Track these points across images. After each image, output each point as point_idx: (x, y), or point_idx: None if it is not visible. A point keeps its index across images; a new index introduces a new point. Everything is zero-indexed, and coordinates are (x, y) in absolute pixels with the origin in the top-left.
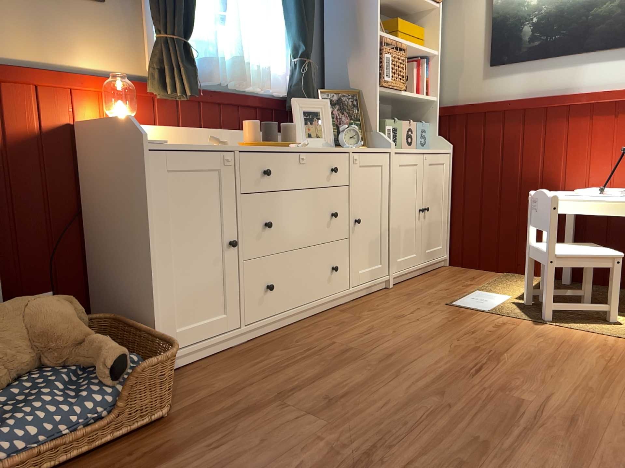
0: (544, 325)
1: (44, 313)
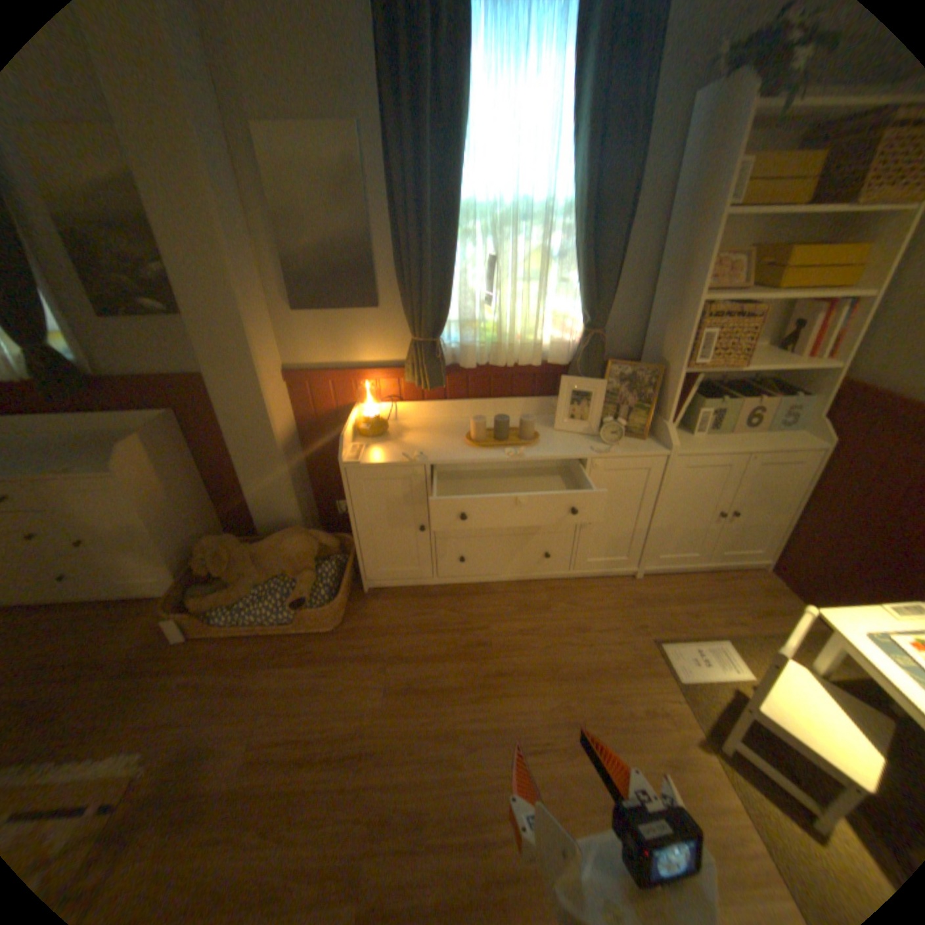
0: (710, 756)
1: (290, 549)
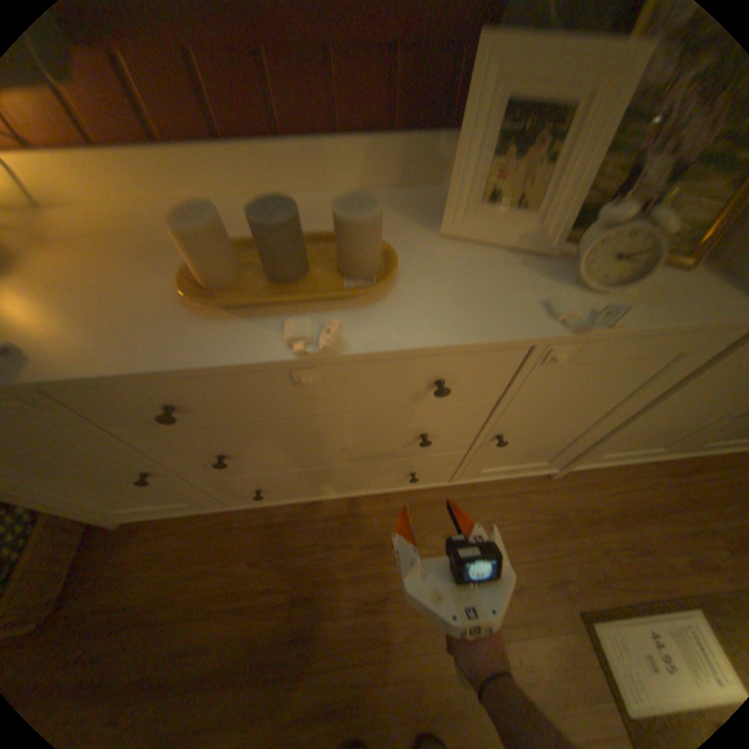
0: None
1: None
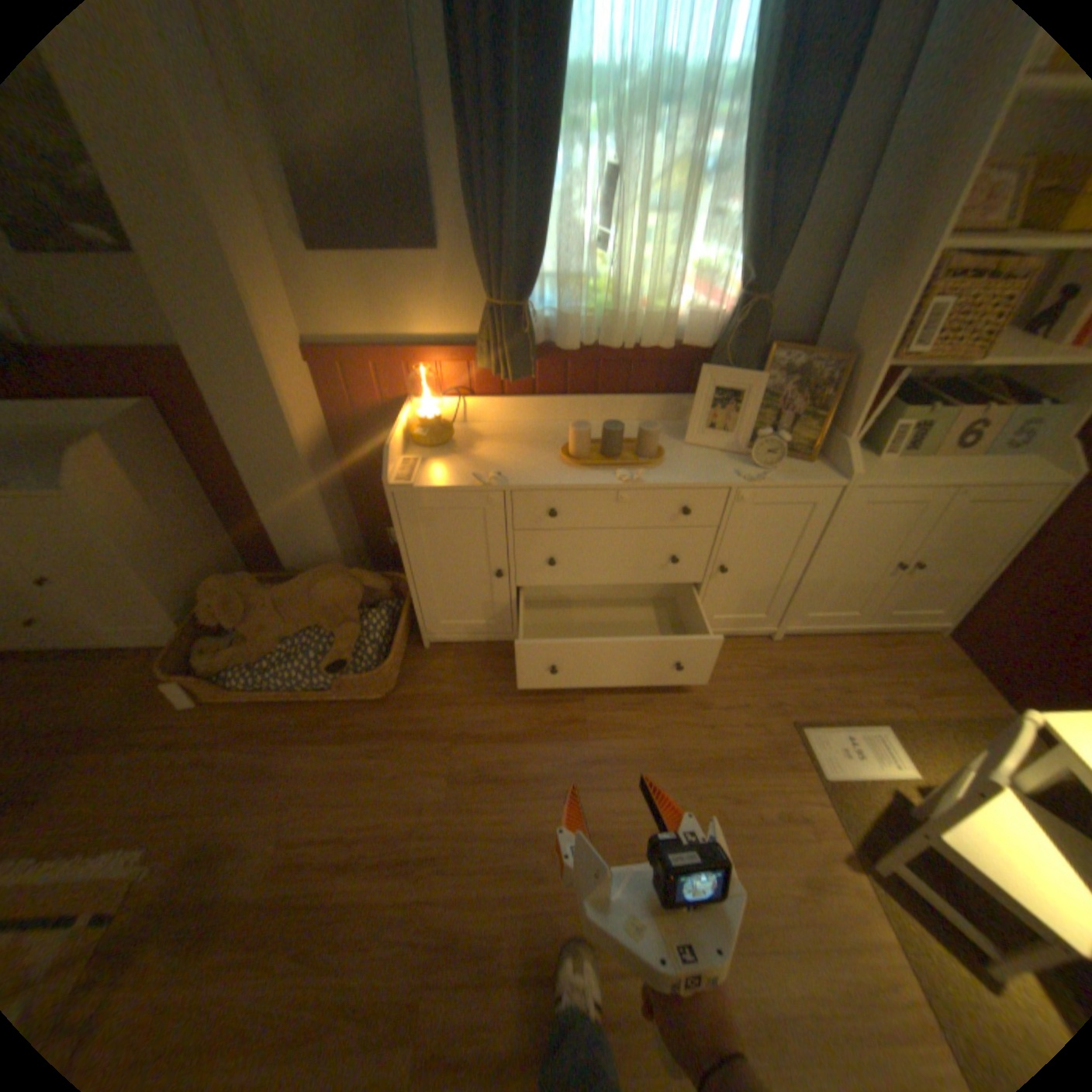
0: (859, 875)
1: (325, 595)
